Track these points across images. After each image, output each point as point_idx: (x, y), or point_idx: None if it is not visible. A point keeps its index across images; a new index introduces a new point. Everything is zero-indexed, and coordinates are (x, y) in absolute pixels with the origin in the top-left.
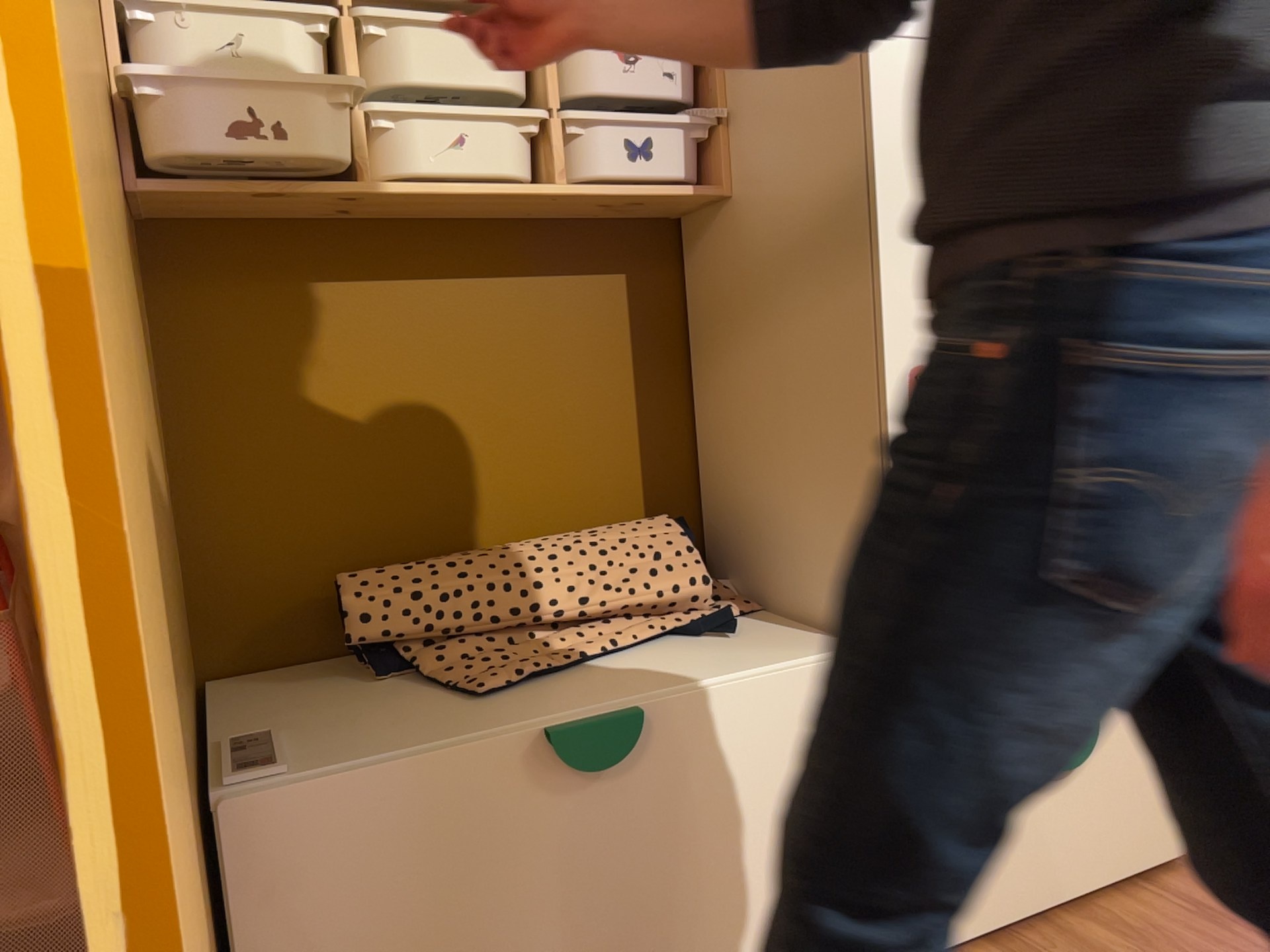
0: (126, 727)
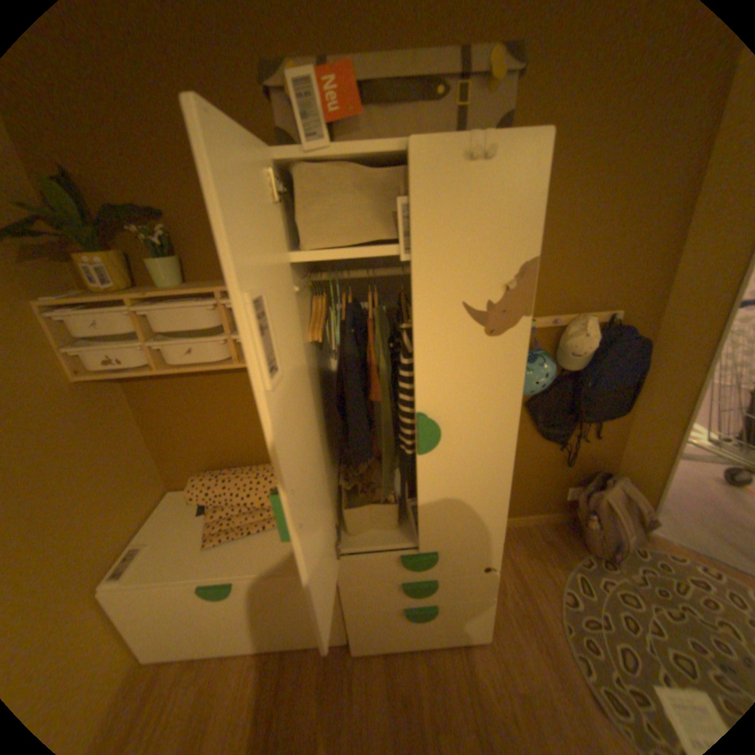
0: None
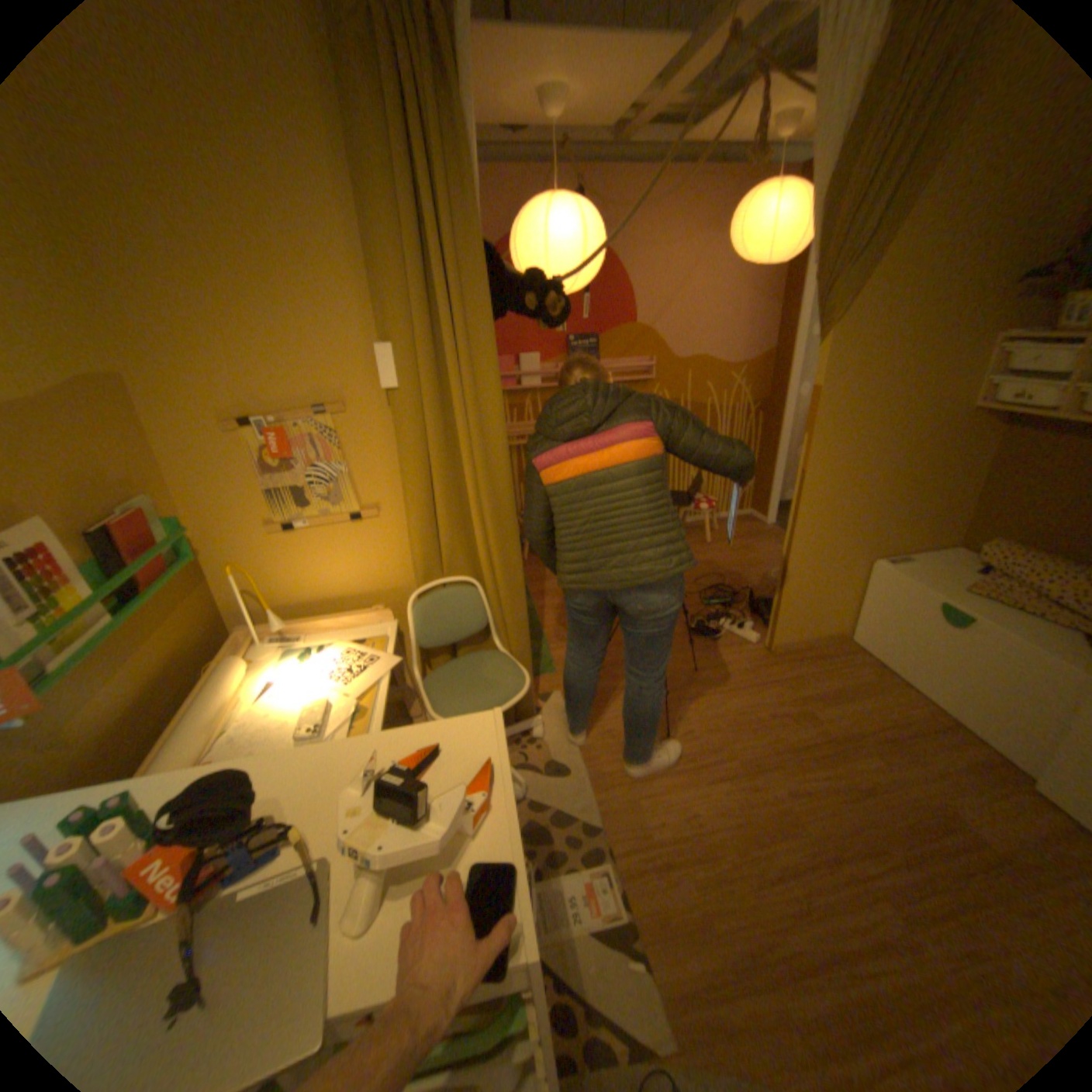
0: (795, 526)
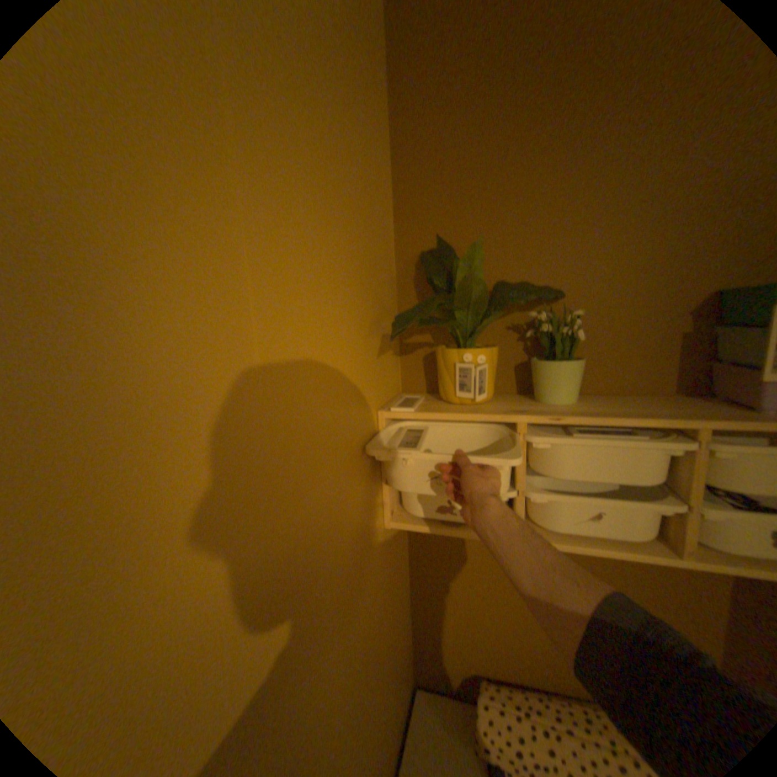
0: None
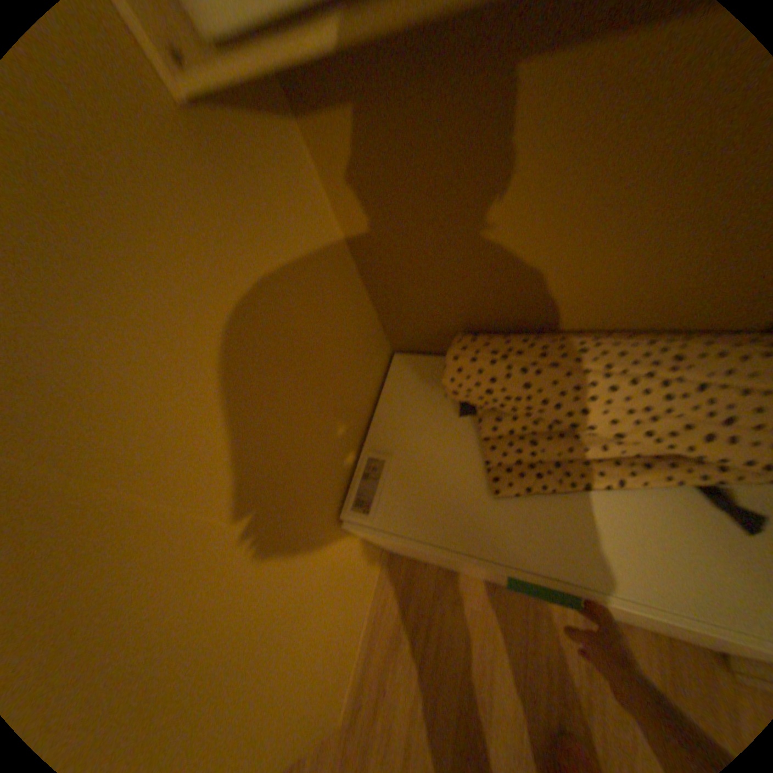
0: None
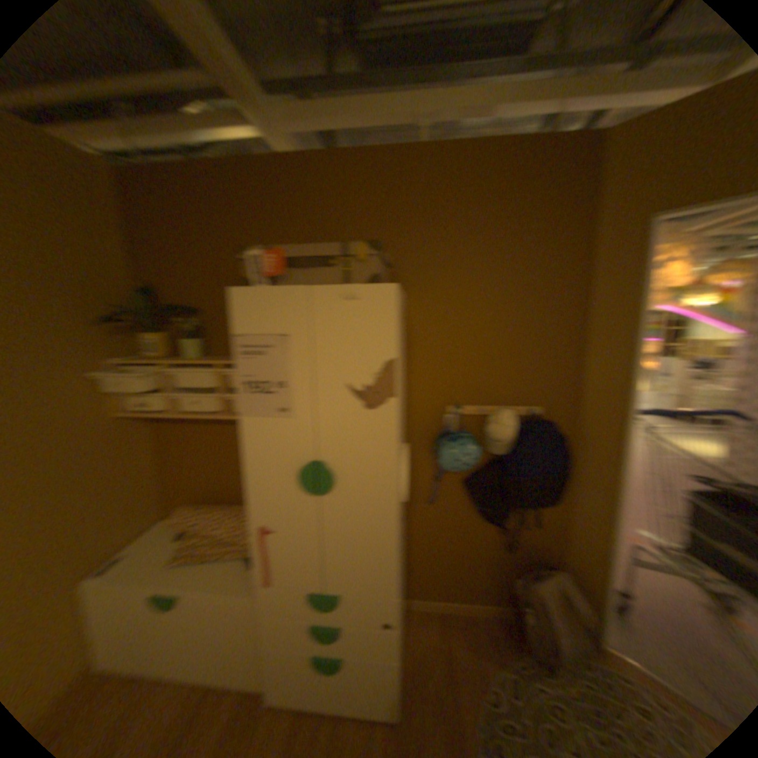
0: None
